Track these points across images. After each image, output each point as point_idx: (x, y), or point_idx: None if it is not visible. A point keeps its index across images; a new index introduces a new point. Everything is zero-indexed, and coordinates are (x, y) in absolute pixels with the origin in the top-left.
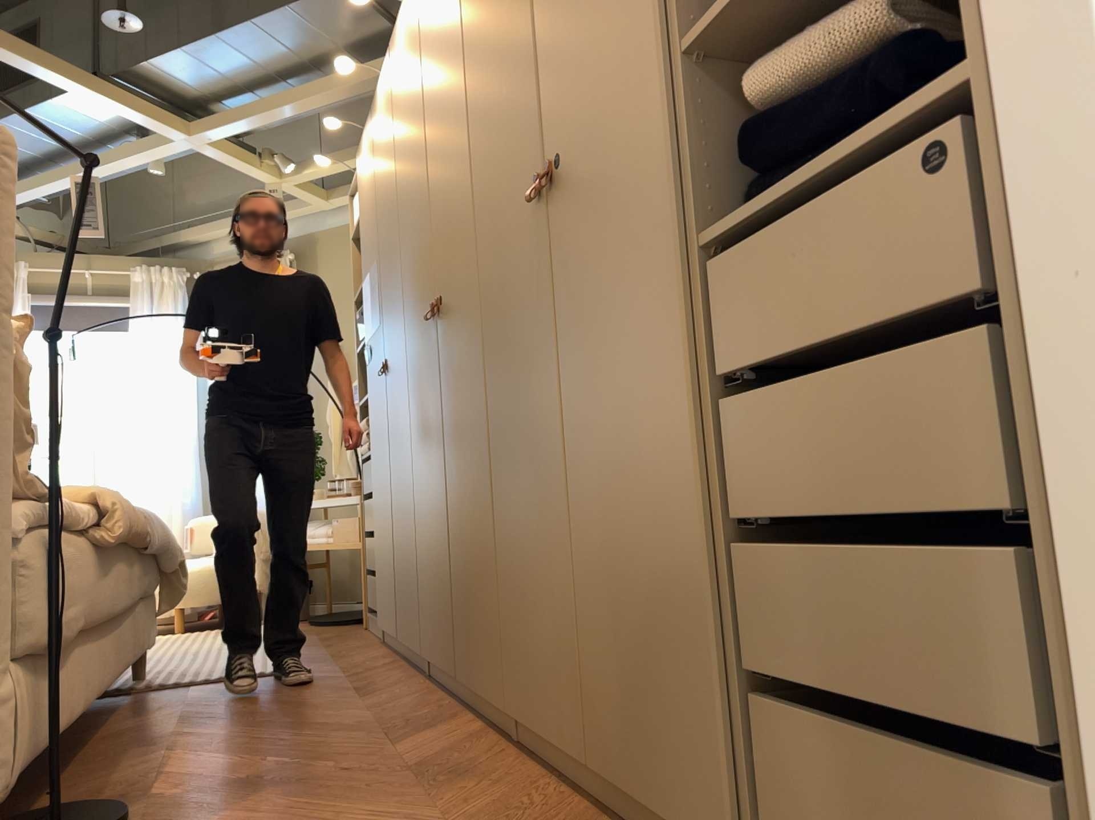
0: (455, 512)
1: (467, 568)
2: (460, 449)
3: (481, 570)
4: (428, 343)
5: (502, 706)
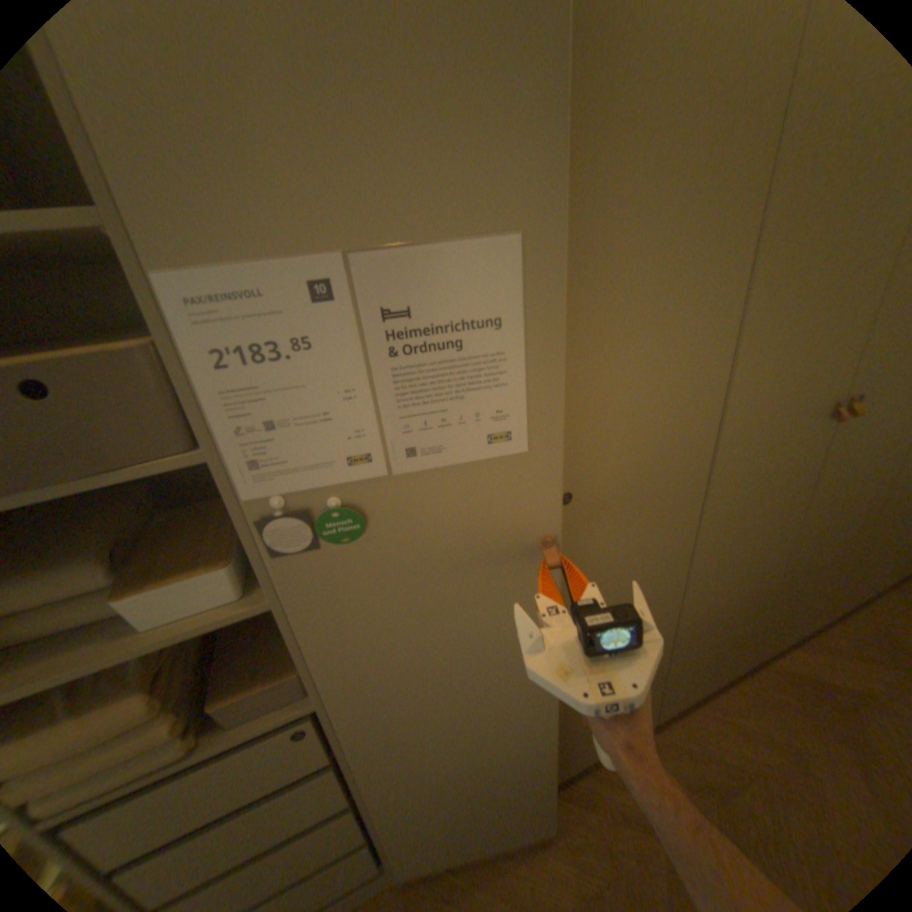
0: (780, 579)
1: (801, 599)
2: (830, 525)
3: (826, 585)
4: (795, 446)
5: (803, 637)
